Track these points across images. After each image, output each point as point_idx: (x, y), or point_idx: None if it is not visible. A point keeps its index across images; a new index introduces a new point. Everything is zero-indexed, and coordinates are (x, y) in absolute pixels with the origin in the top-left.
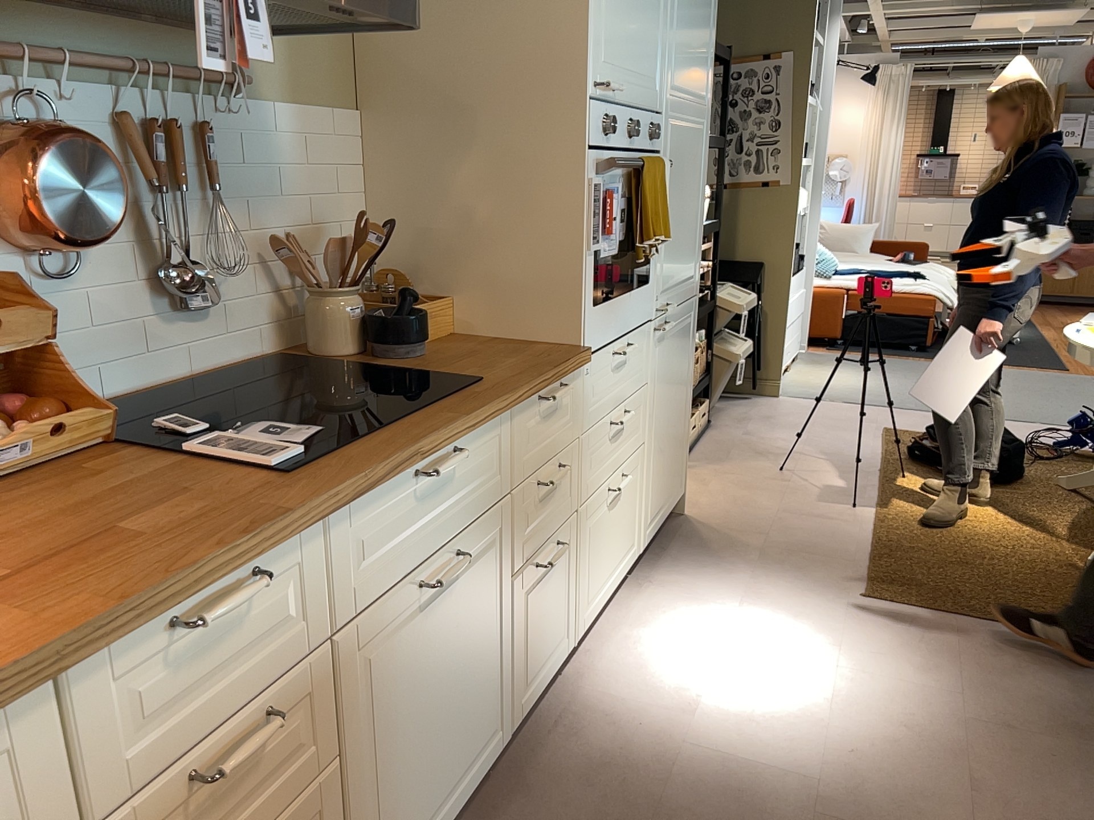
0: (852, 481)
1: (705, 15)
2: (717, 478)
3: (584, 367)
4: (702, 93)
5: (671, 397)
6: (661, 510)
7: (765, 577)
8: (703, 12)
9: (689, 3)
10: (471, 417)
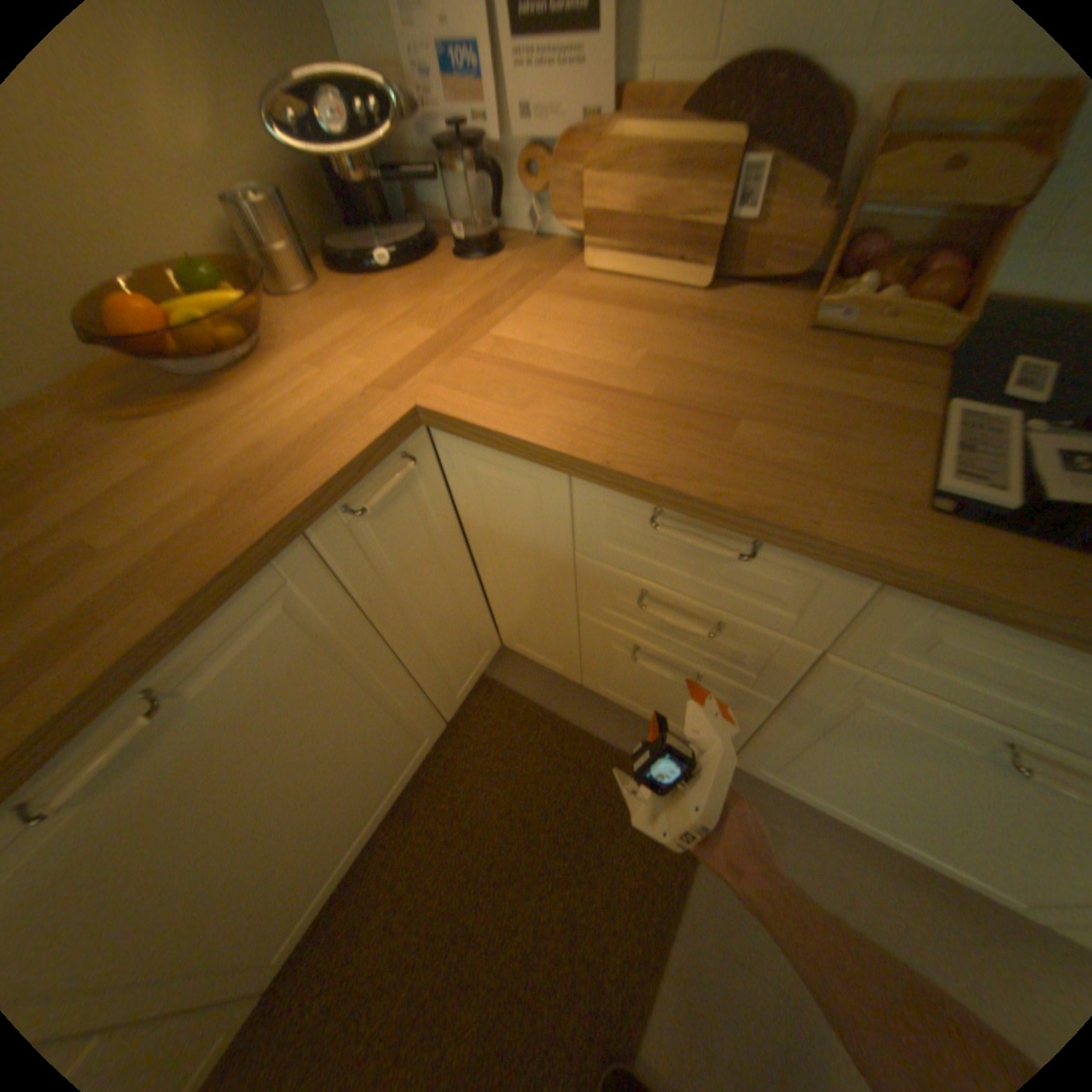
0: None
1: None
2: None
3: None
4: None
5: None
6: None
7: None
8: None
9: None
10: None
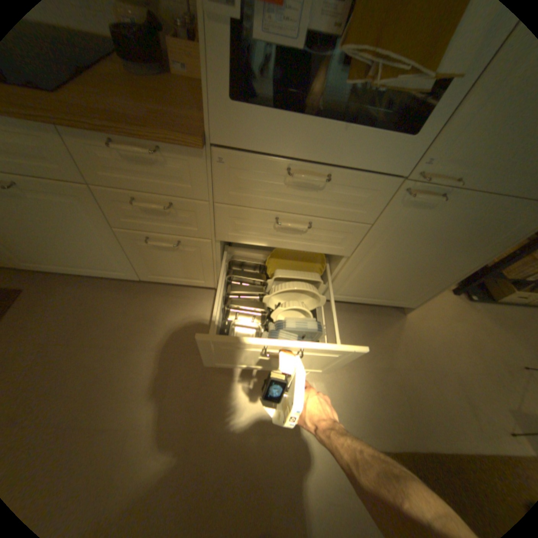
0: None
1: None
2: (471, 327)
3: (214, 153)
4: None
5: (420, 254)
6: (367, 298)
7: (358, 376)
8: None
9: None
10: None
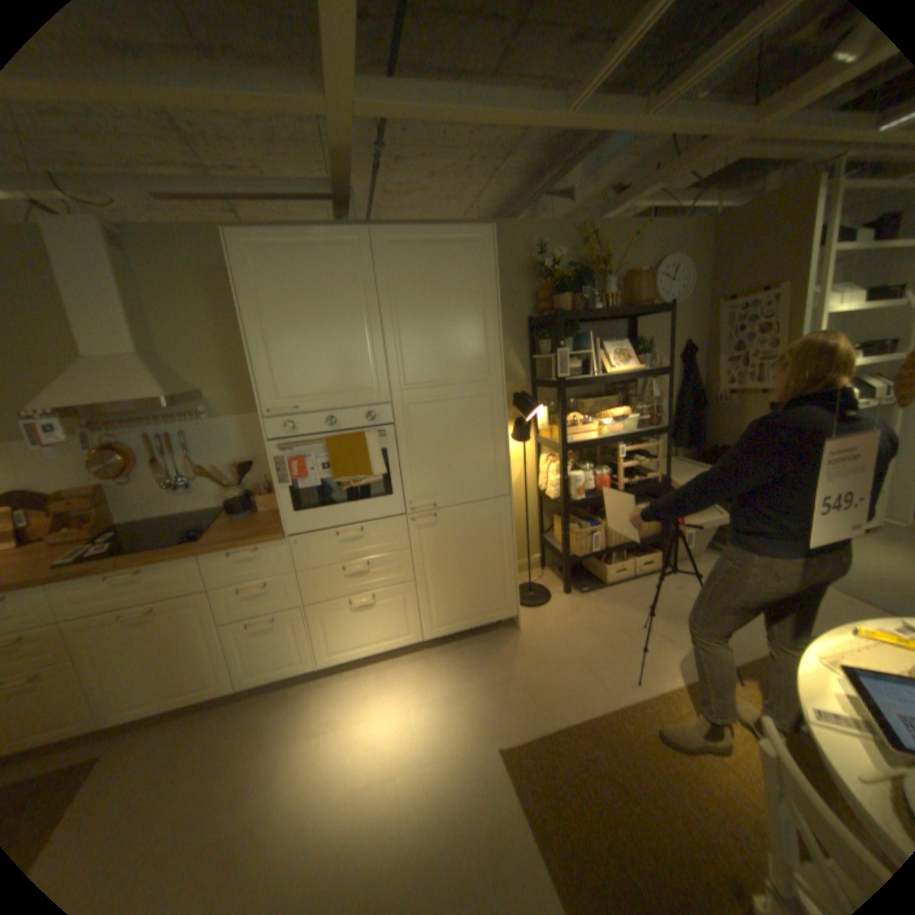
0: (686, 665)
1: (465, 327)
2: (585, 615)
3: (289, 541)
4: (474, 374)
5: (460, 557)
6: (463, 621)
7: (477, 696)
8: (457, 327)
9: (424, 330)
10: (142, 561)
